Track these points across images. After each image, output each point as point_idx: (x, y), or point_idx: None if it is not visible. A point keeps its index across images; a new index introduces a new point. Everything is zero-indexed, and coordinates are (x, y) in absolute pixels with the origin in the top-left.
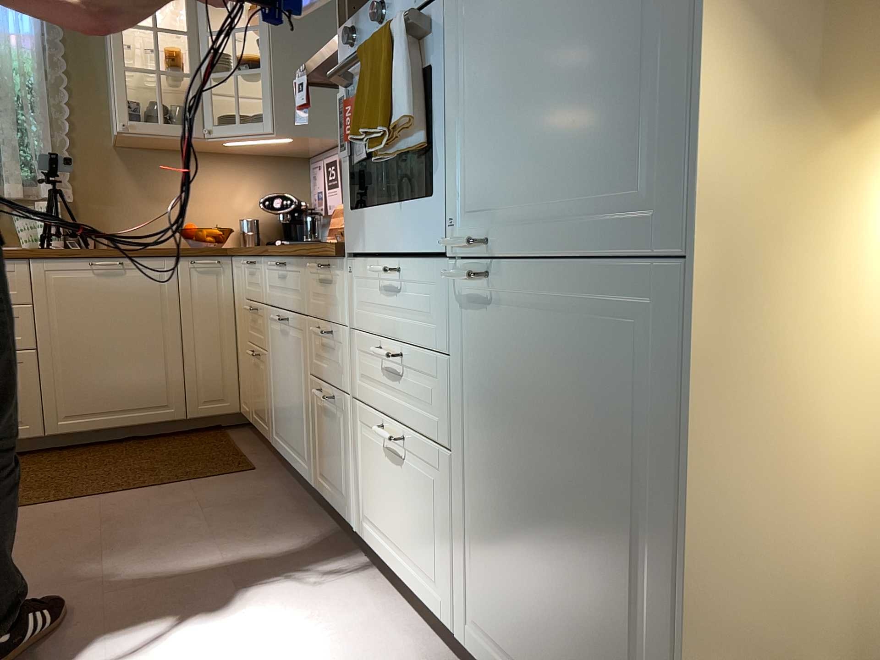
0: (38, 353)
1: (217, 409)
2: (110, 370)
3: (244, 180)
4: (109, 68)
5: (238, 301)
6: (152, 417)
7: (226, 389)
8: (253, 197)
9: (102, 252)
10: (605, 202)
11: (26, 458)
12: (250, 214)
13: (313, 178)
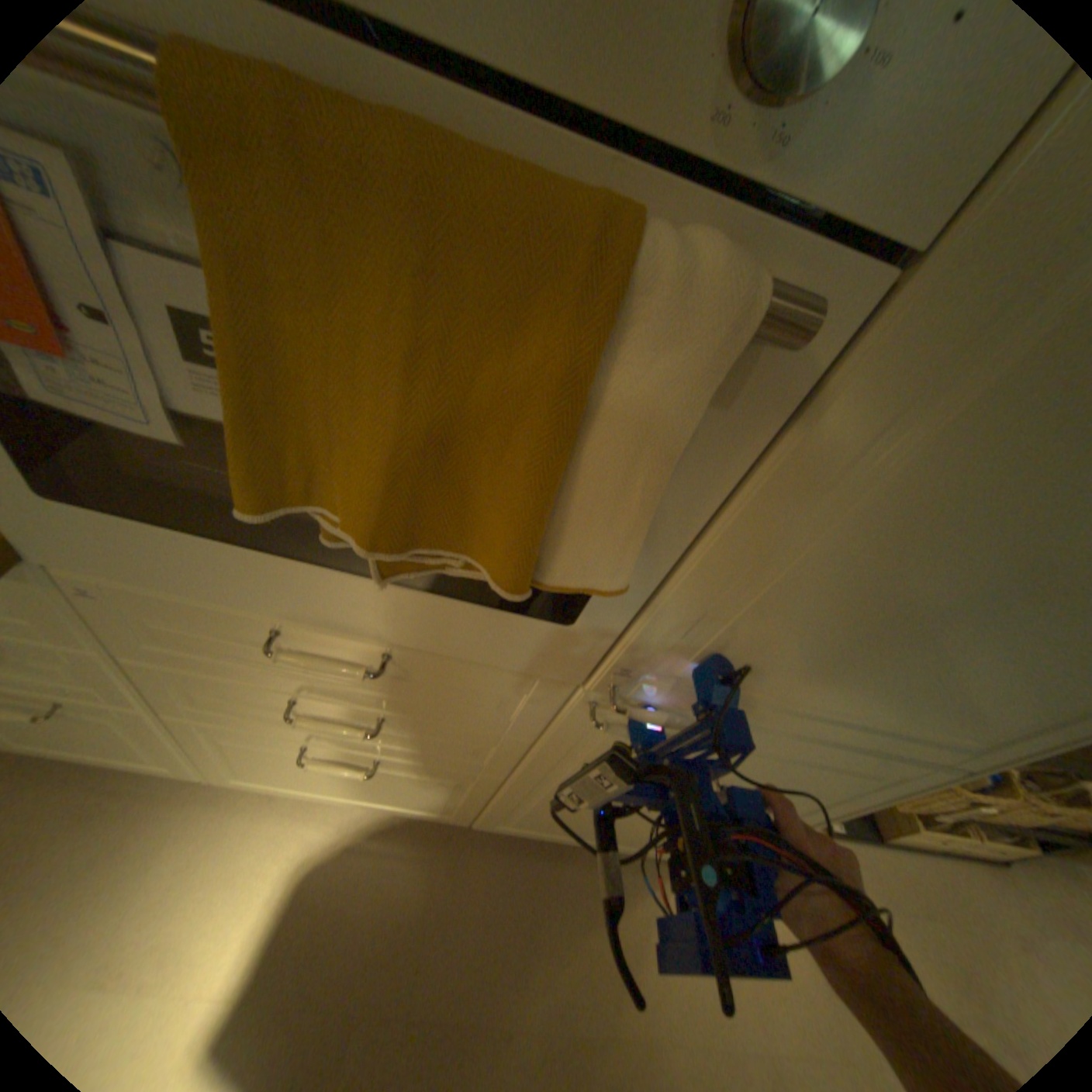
0: None
1: None
2: None
3: None
4: None
5: None
6: None
7: None
8: None
9: None
10: (923, 730)
11: None
12: None
13: None
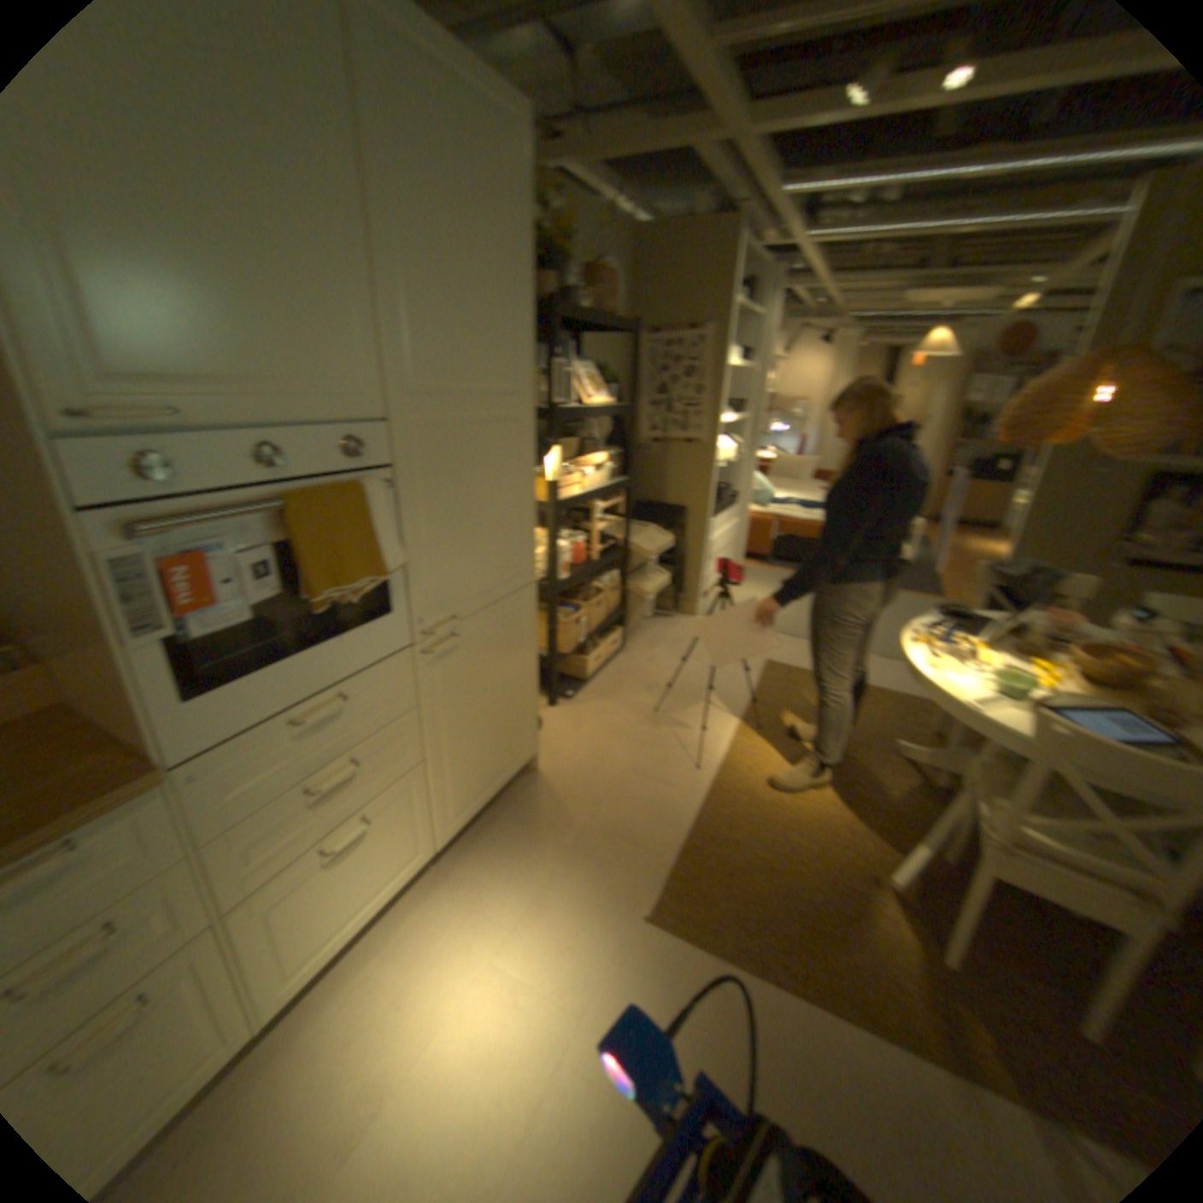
0: None
1: None
2: None
3: None
4: None
5: None
6: None
7: None
8: None
9: None
10: (502, 576)
11: None
12: None
13: None
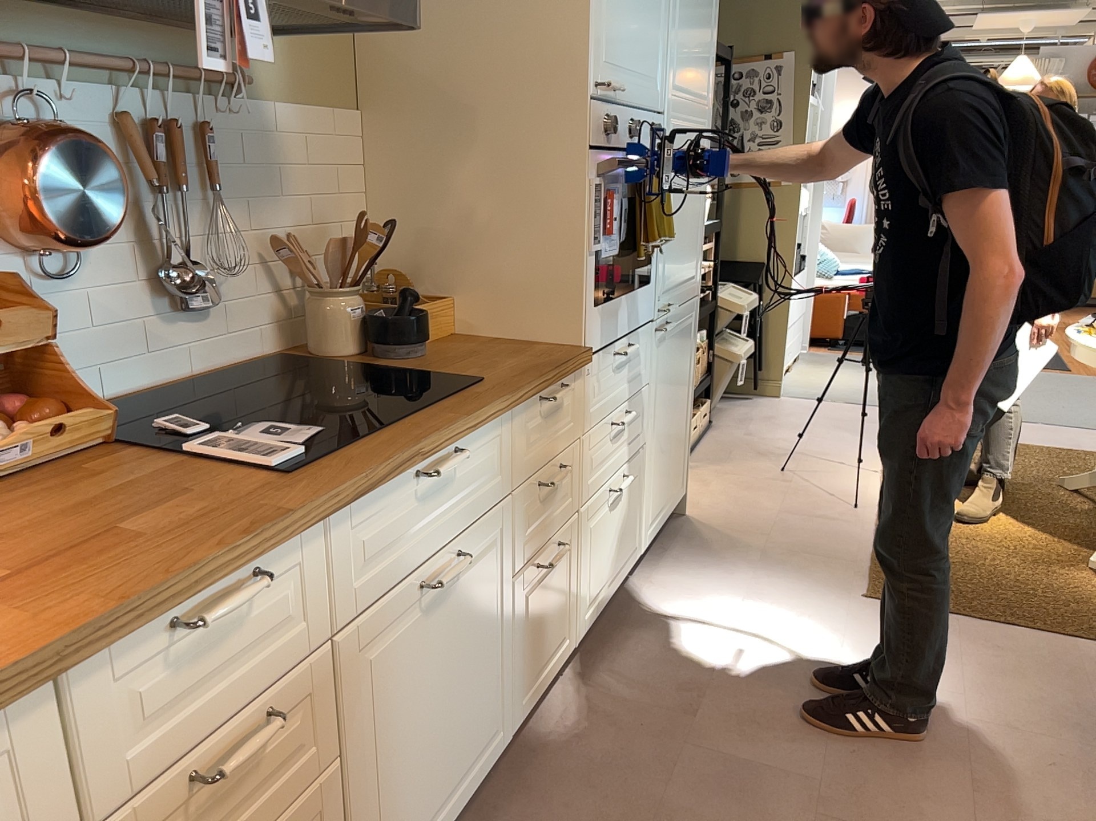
0: None
1: None
2: None
3: None
4: None
5: None
6: None
7: None
8: None
9: None
10: (688, 279)
11: None
12: None
13: None
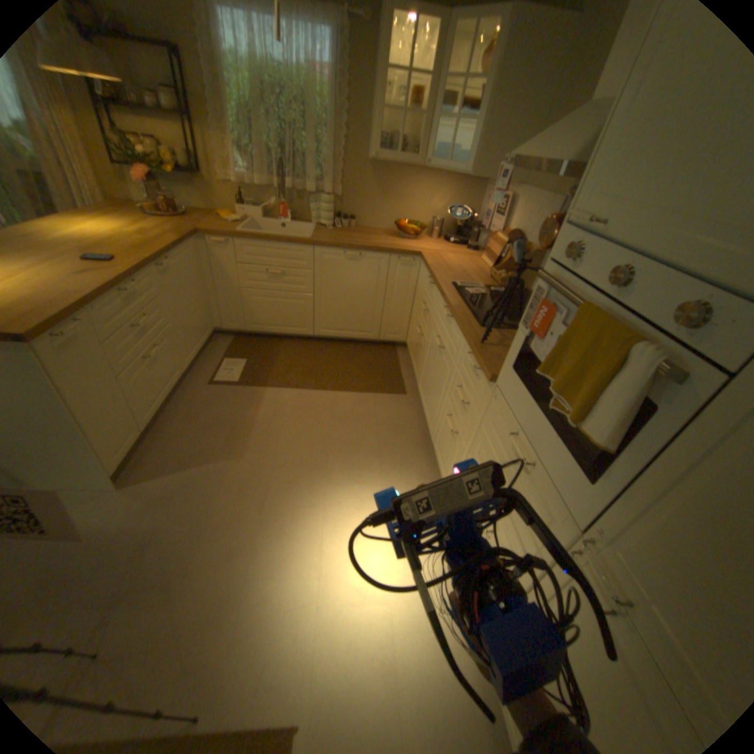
0: (314, 297)
1: (394, 339)
2: (346, 311)
3: (442, 189)
4: (373, 95)
5: (419, 289)
6: (362, 337)
7: (401, 330)
8: (445, 202)
9: (351, 247)
10: None
11: (305, 343)
12: (439, 214)
13: (487, 198)
